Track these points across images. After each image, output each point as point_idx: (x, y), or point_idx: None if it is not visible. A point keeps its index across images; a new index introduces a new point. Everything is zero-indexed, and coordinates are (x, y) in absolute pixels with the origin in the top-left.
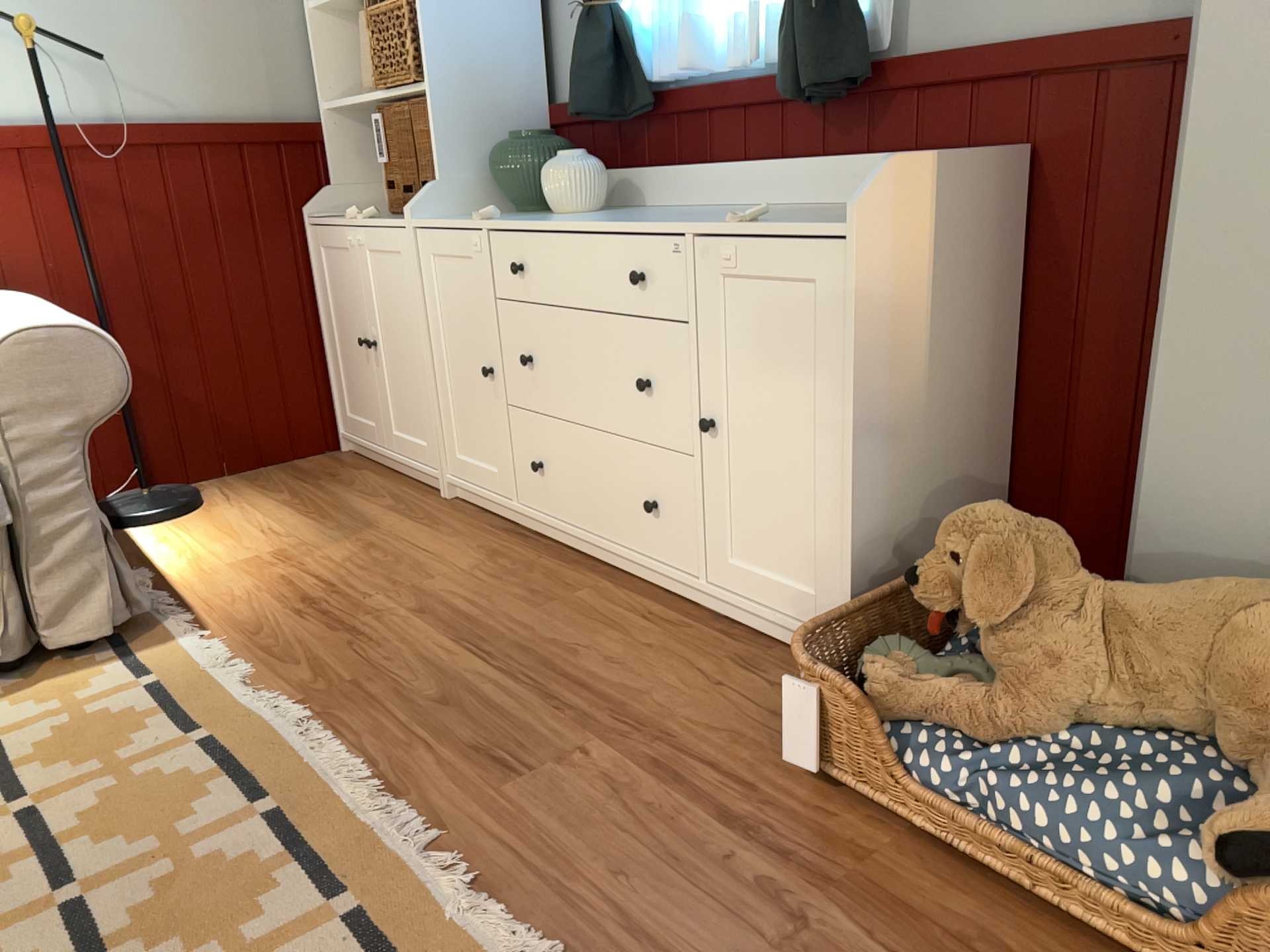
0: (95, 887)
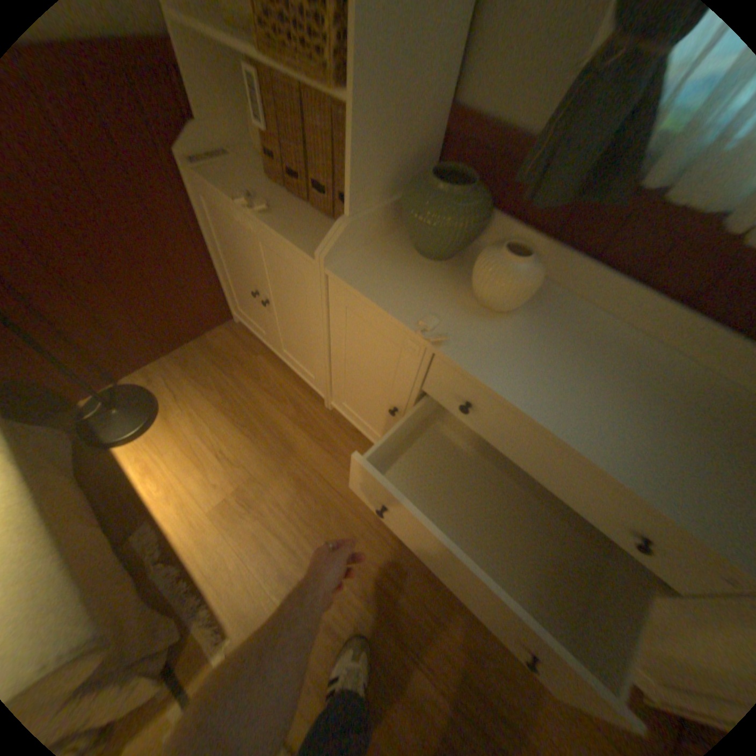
0: None
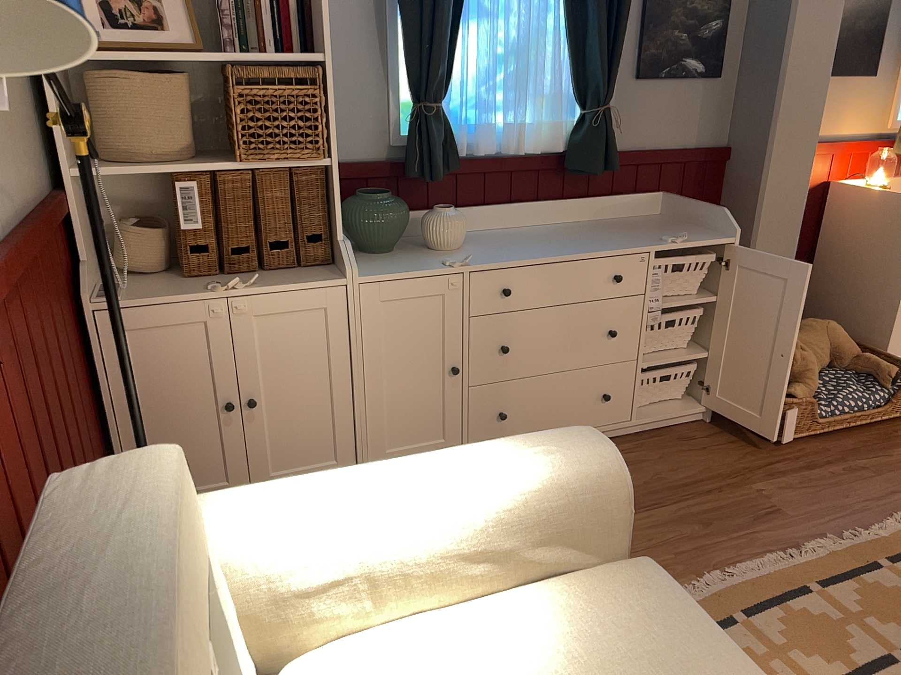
0: (890, 649)
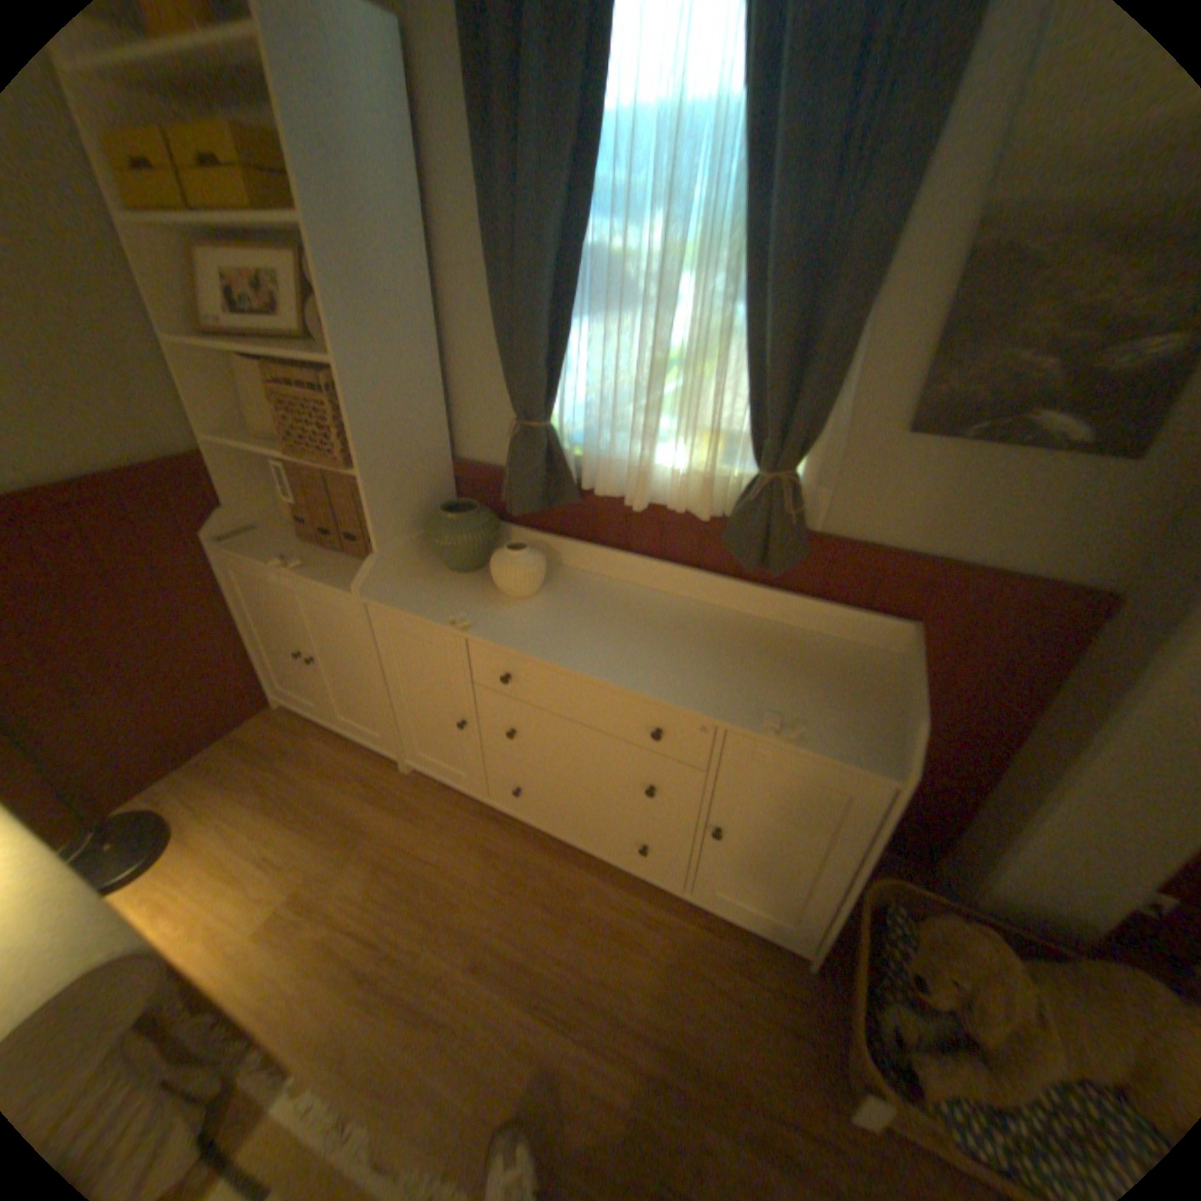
0: None
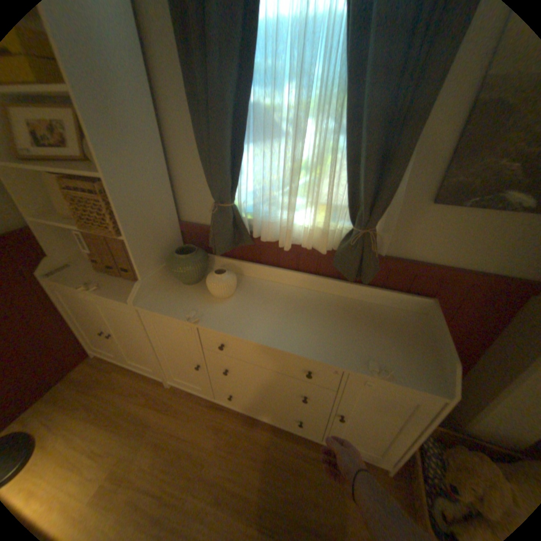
0: None
